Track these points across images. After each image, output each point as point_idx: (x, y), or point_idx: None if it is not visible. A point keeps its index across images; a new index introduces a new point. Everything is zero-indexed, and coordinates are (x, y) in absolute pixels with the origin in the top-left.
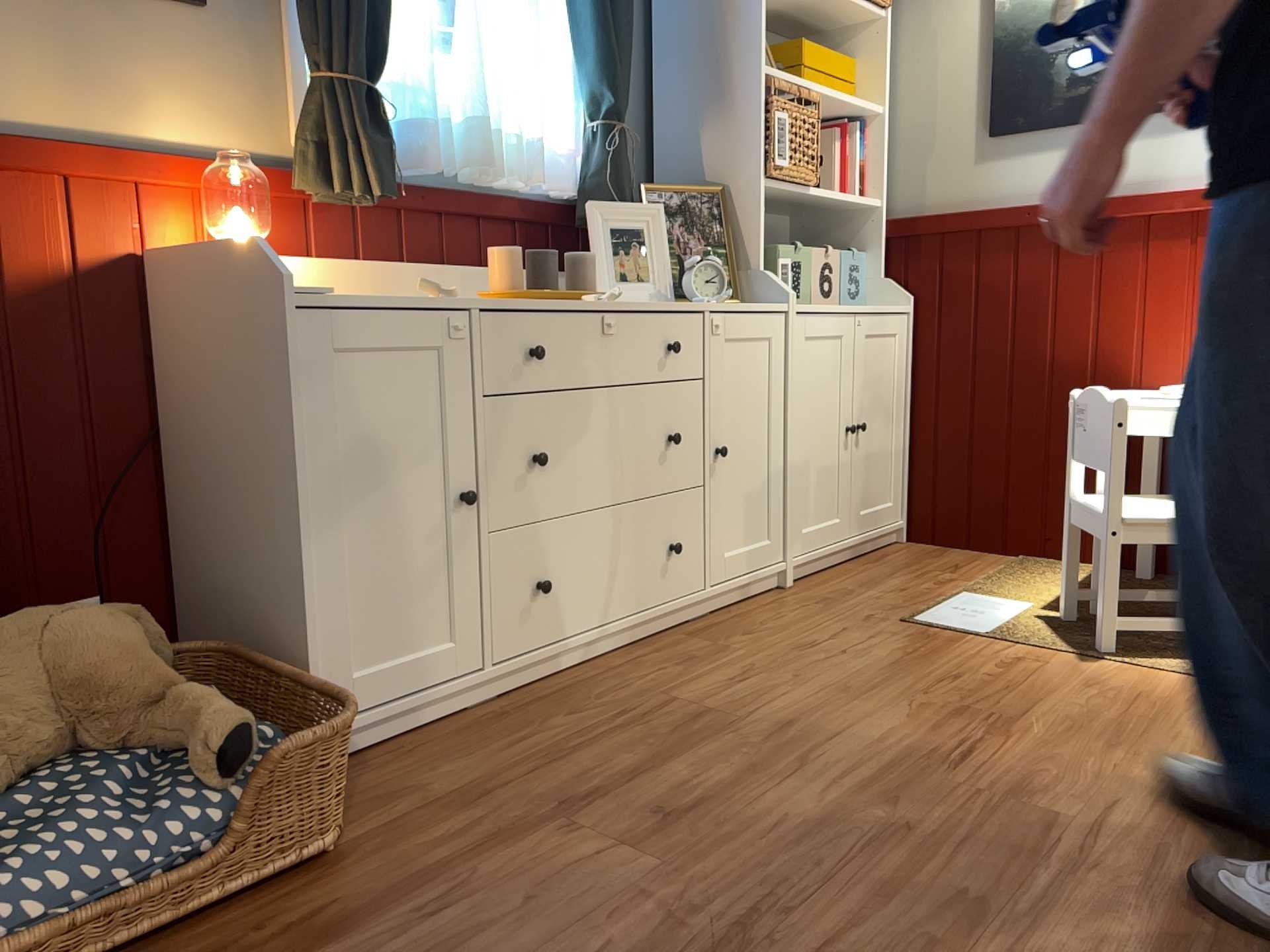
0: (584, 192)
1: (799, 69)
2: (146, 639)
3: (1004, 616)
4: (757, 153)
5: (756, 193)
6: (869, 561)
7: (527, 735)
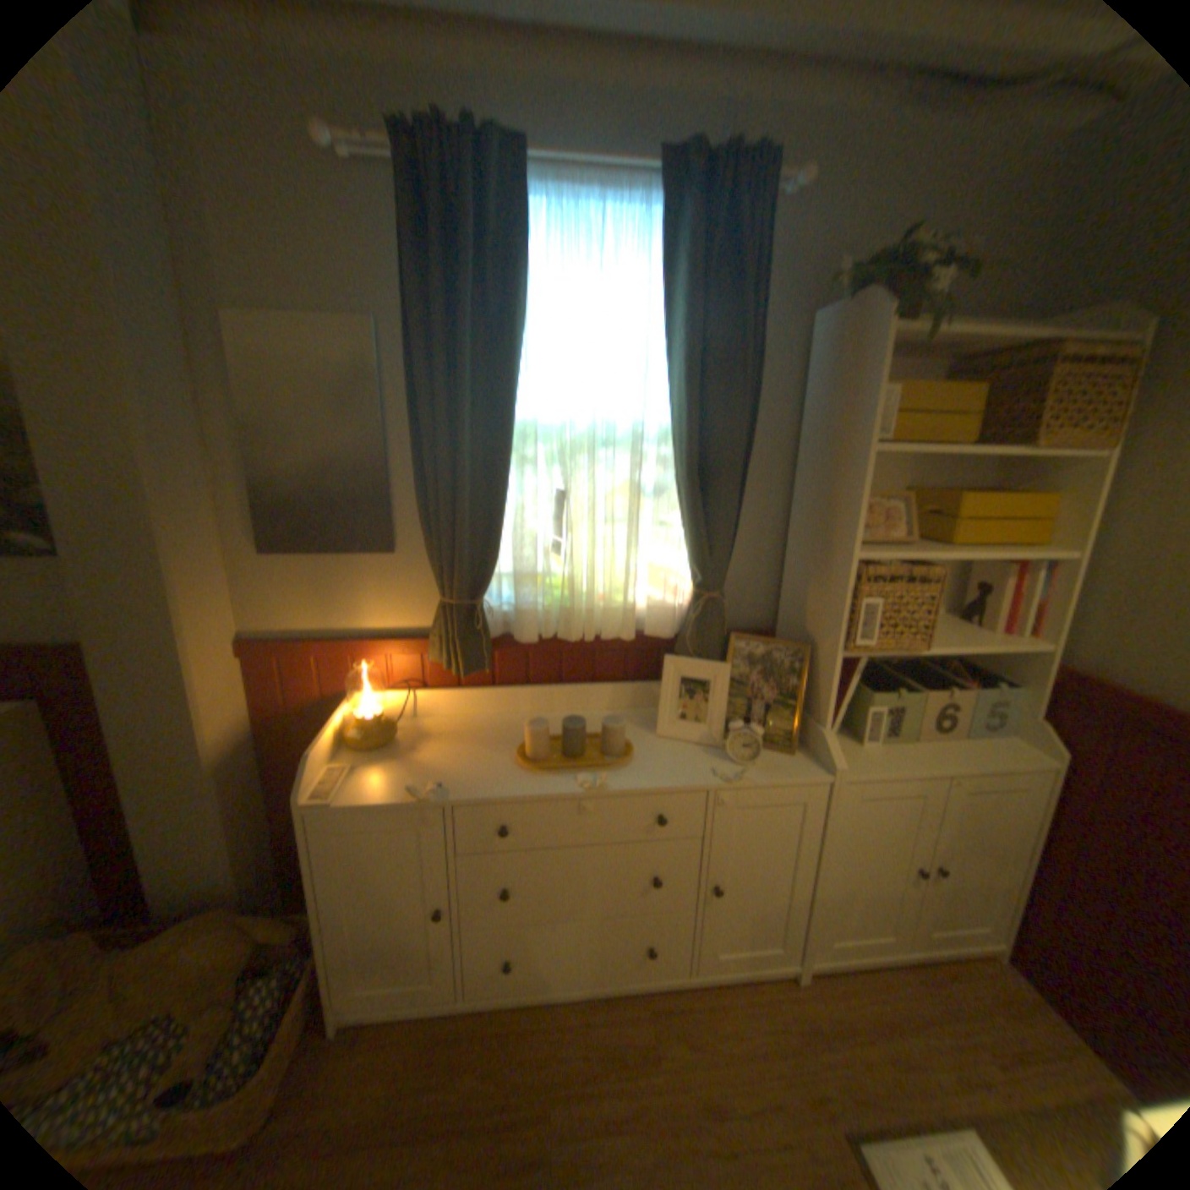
0: (681, 634)
1: (956, 519)
2: (239, 954)
3: None
4: (841, 630)
5: (834, 663)
6: (931, 981)
7: (438, 1084)
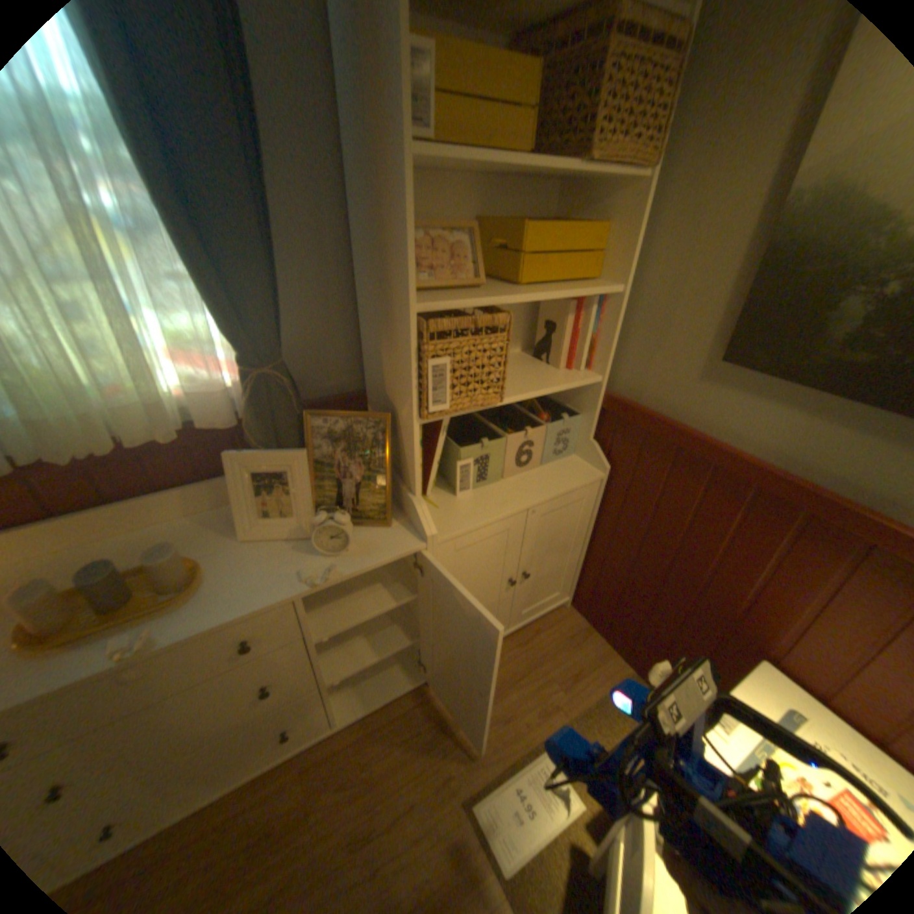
0: (247, 419)
1: (520, 254)
2: None
3: (546, 836)
4: (413, 397)
5: (413, 433)
6: (522, 641)
7: None
